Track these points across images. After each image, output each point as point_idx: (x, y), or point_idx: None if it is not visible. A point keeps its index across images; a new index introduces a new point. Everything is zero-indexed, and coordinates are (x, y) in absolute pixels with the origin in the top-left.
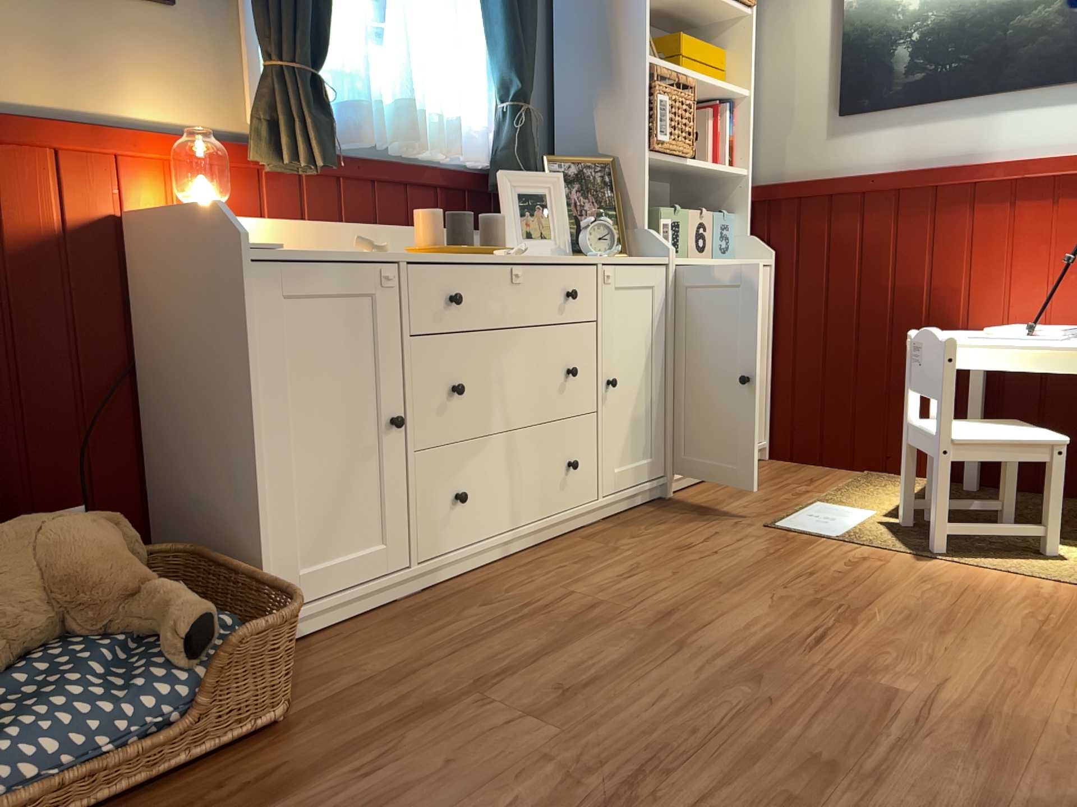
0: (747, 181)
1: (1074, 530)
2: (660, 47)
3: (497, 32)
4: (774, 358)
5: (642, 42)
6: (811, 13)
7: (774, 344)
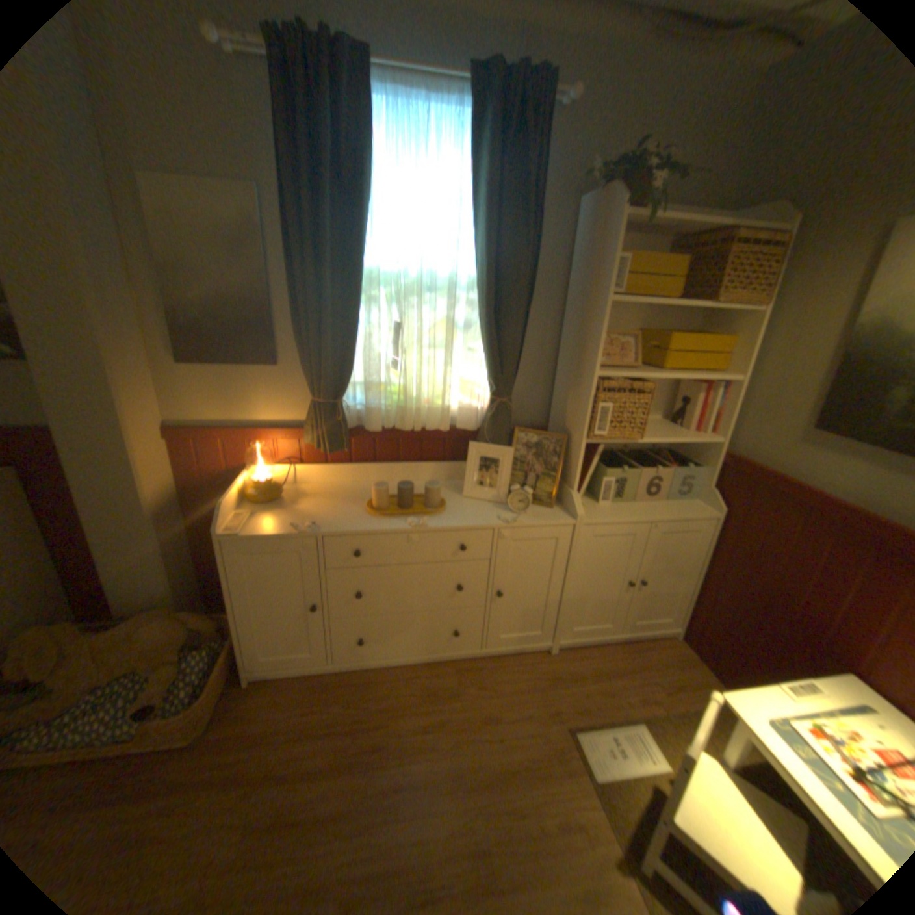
0: (723, 447)
1: None
2: (658, 337)
3: (485, 351)
4: (706, 582)
5: (595, 362)
6: (827, 319)
7: (709, 573)
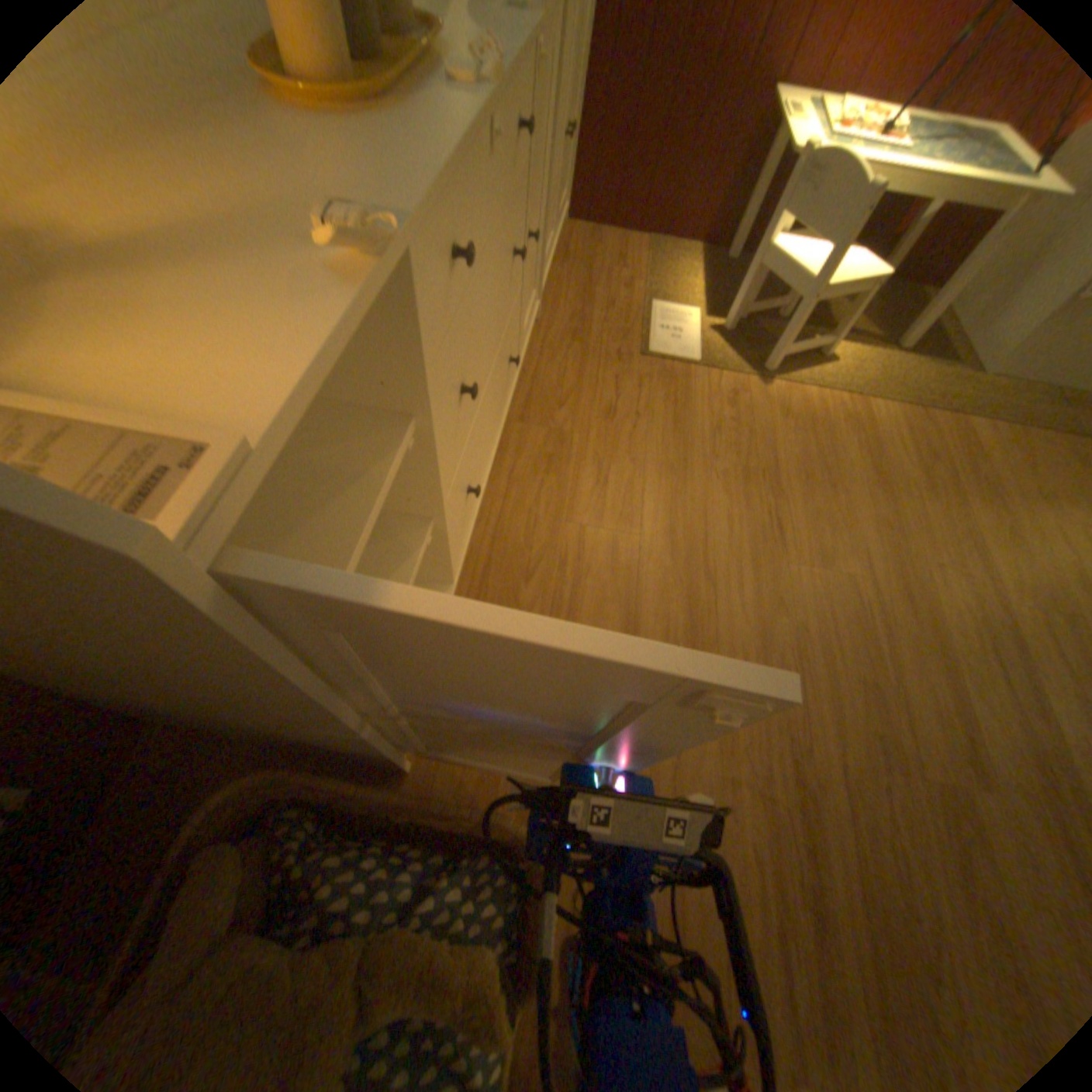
0: None
1: (818, 315)
2: None
3: None
4: (583, 98)
5: None
6: None
7: (585, 78)
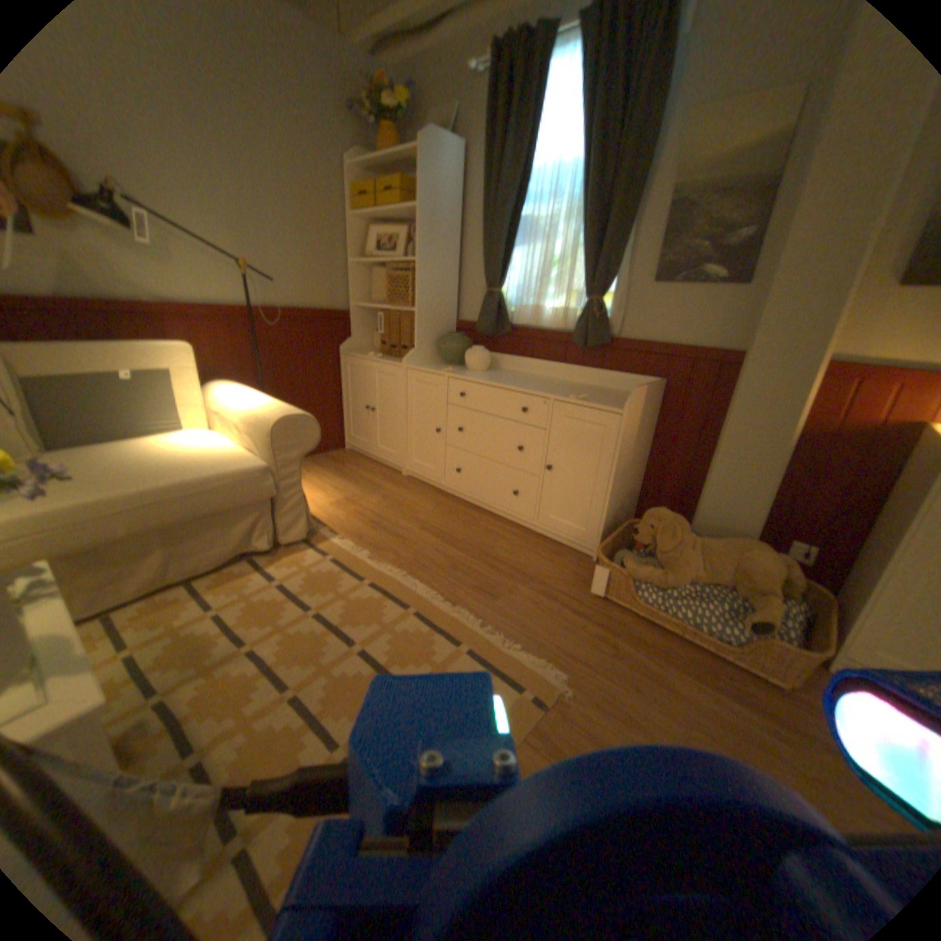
0: None
1: None
2: None
3: None
4: None
5: None
6: None
7: None
